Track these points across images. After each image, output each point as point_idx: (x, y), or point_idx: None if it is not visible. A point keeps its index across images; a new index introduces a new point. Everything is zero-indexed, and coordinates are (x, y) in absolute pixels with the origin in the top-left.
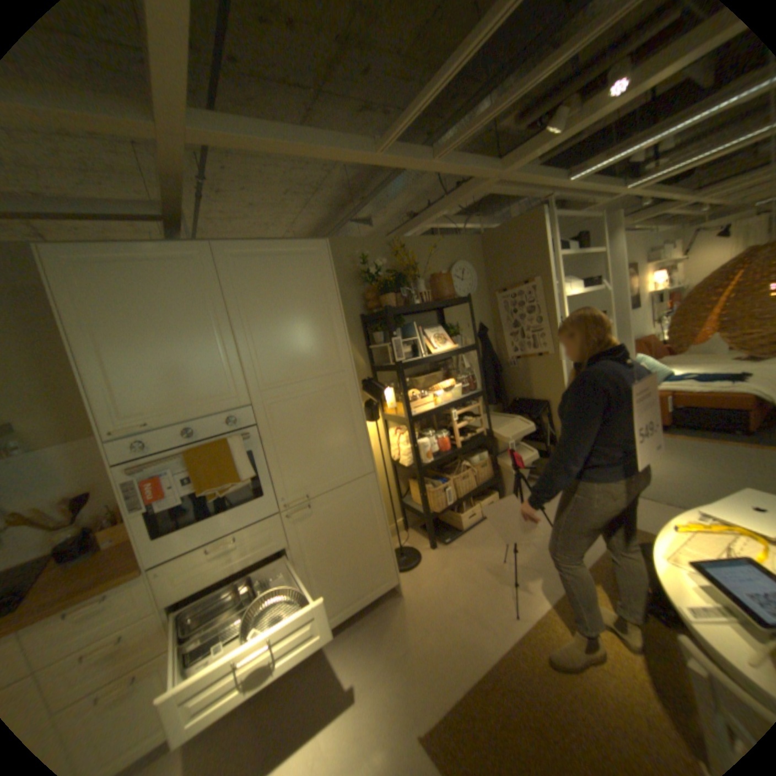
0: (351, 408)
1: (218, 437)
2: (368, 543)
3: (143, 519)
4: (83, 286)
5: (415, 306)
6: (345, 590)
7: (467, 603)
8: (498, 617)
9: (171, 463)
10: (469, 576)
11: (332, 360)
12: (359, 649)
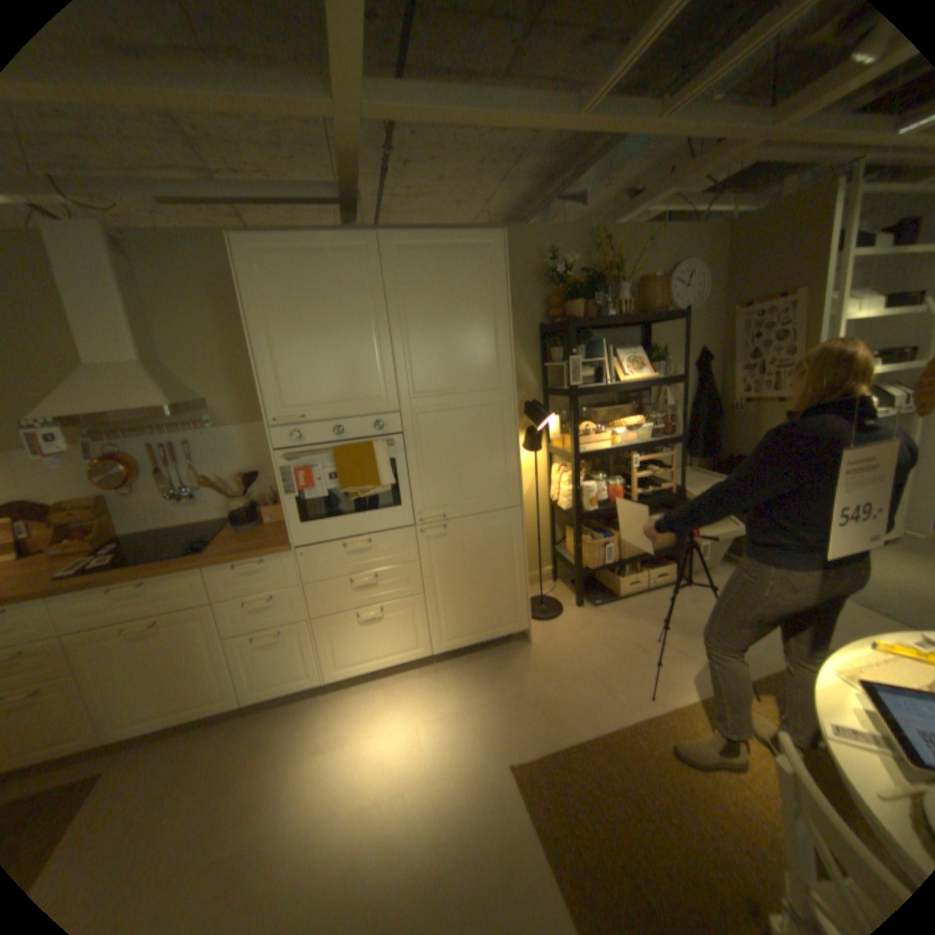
0: (504, 431)
1: (365, 439)
2: (501, 578)
3: (295, 503)
4: (260, 276)
5: (609, 318)
6: (470, 618)
7: (600, 668)
8: (630, 692)
9: (321, 457)
10: (611, 644)
11: (490, 374)
12: (475, 676)
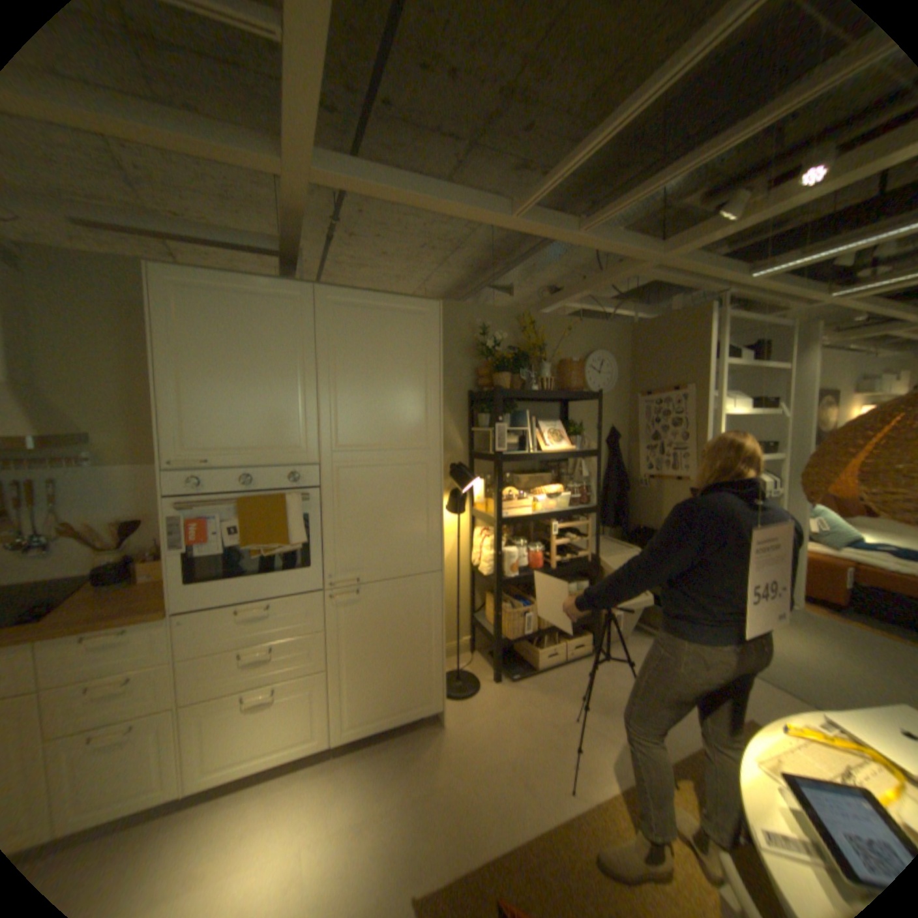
0: (429, 492)
1: (277, 491)
2: (417, 652)
3: (180, 560)
4: (179, 310)
5: (533, 392)
6: (378, 700)
7: (518, 757)
8: (550, 785)
9: (222, 508)
10: (530, 727)
11: (418, 434)
12: (378, 774)
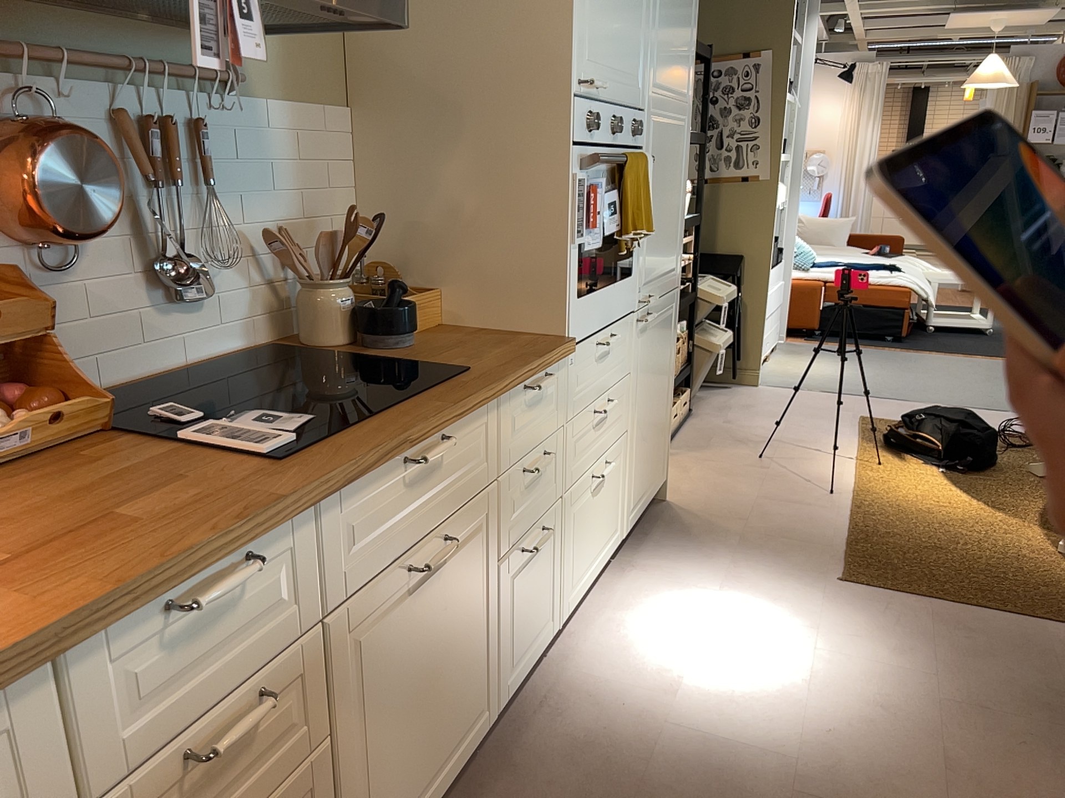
0: (683, 170)
1: (631, 149)
2: (664, 400)
3: (577, 255)
4: None
5: None
6: (646, 467)
7: (758, 491)
8: (807, 494)
9: (603, 171)
10: (732, 472)
11: (686, 80)
12: (676, 547)
